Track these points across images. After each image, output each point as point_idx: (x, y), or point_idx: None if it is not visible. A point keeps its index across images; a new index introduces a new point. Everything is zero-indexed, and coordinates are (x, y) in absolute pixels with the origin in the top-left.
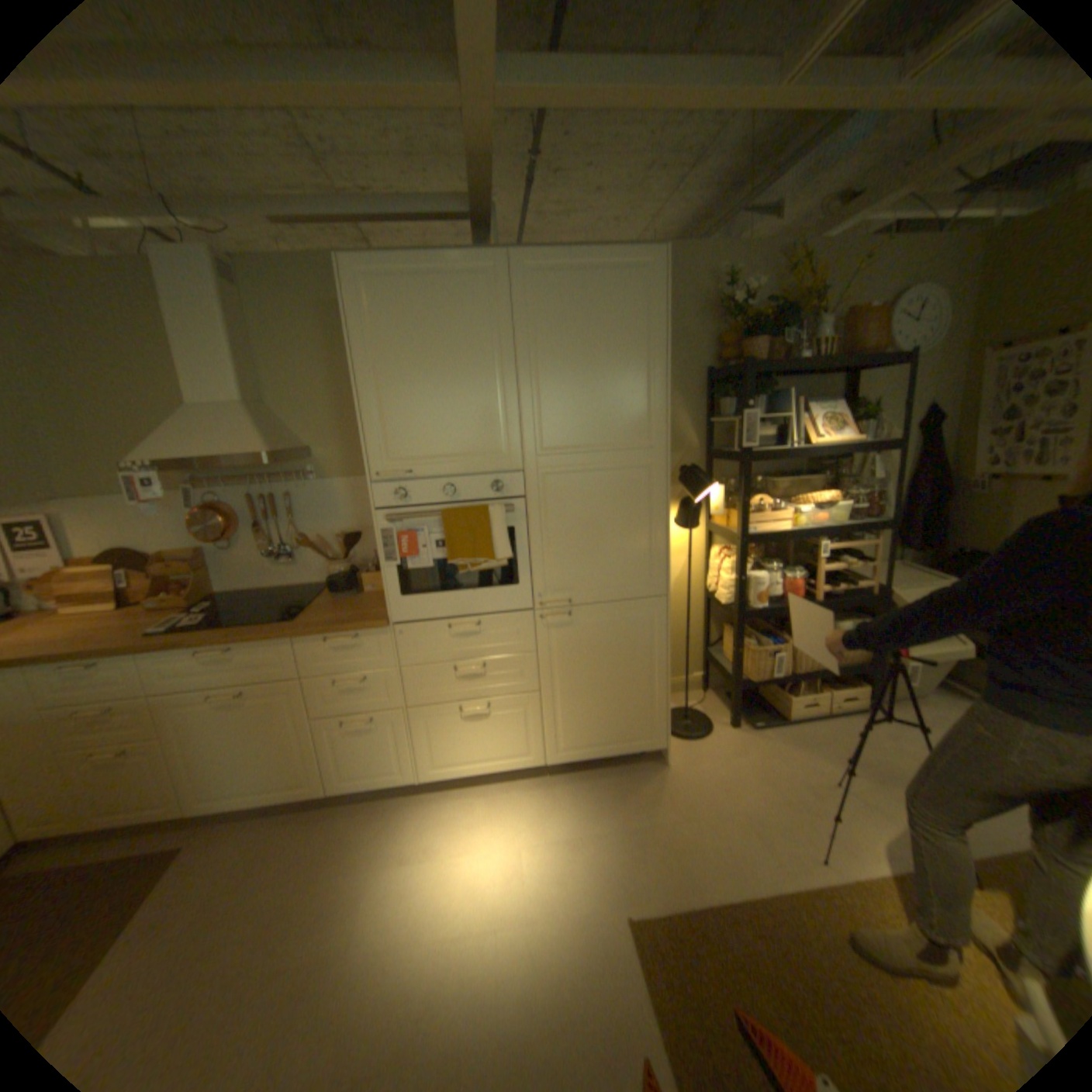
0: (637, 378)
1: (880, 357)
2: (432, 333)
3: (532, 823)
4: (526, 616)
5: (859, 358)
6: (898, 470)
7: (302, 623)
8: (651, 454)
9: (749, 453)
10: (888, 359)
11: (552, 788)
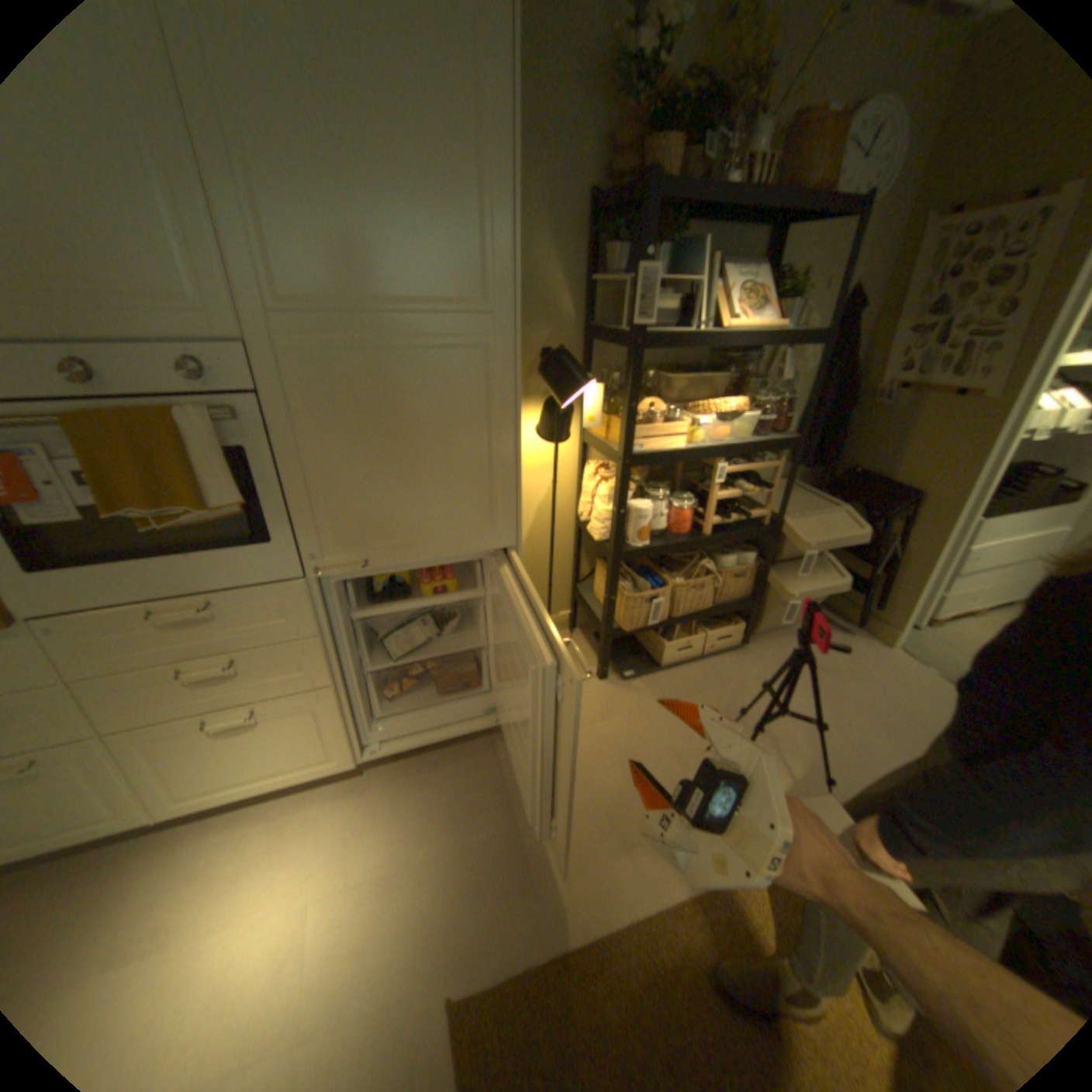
0: (459, 163)
1: (823, 201)
2: None
3: (331, 853)
4: (293, 587)
5: (798, 199)
6: (808, 370)
7: None
8: (489, 323)
9: (643, 333)
10: (831, 208)
11: (368, 791)
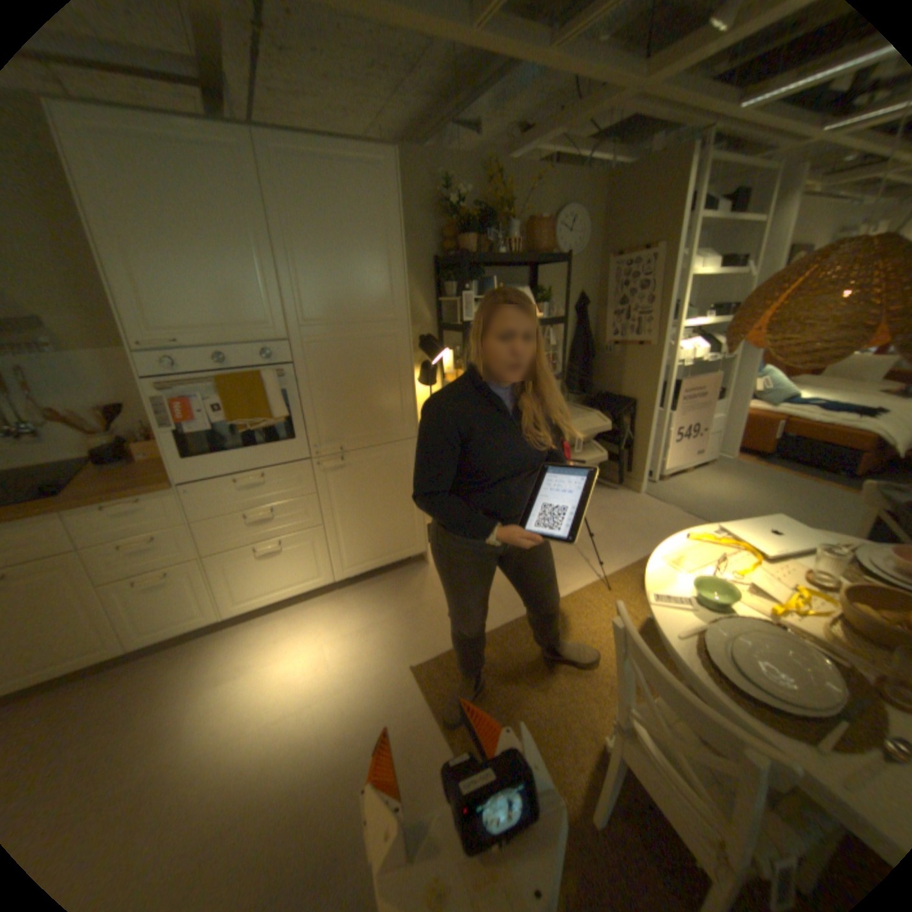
0: (379, 261)
1: (549, 256)
2: (179, 202)
3: (327, 625)
4: (303, 464)
5: (536, 257)
6: (562, 339)
7: (67, 496)
8: (395, 325)
9: (468, 326)
10: (554, 259)
11: (341, 597)
